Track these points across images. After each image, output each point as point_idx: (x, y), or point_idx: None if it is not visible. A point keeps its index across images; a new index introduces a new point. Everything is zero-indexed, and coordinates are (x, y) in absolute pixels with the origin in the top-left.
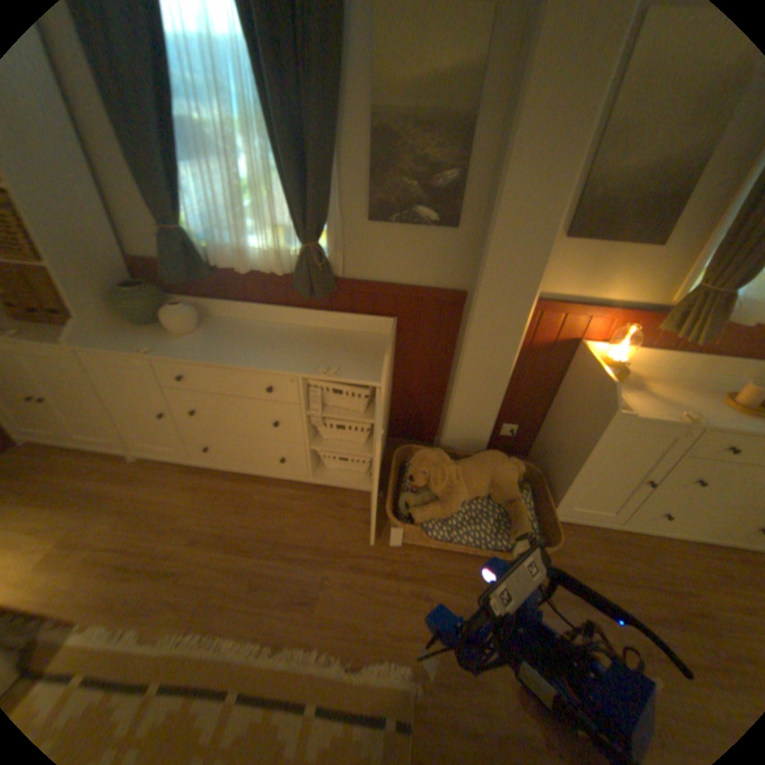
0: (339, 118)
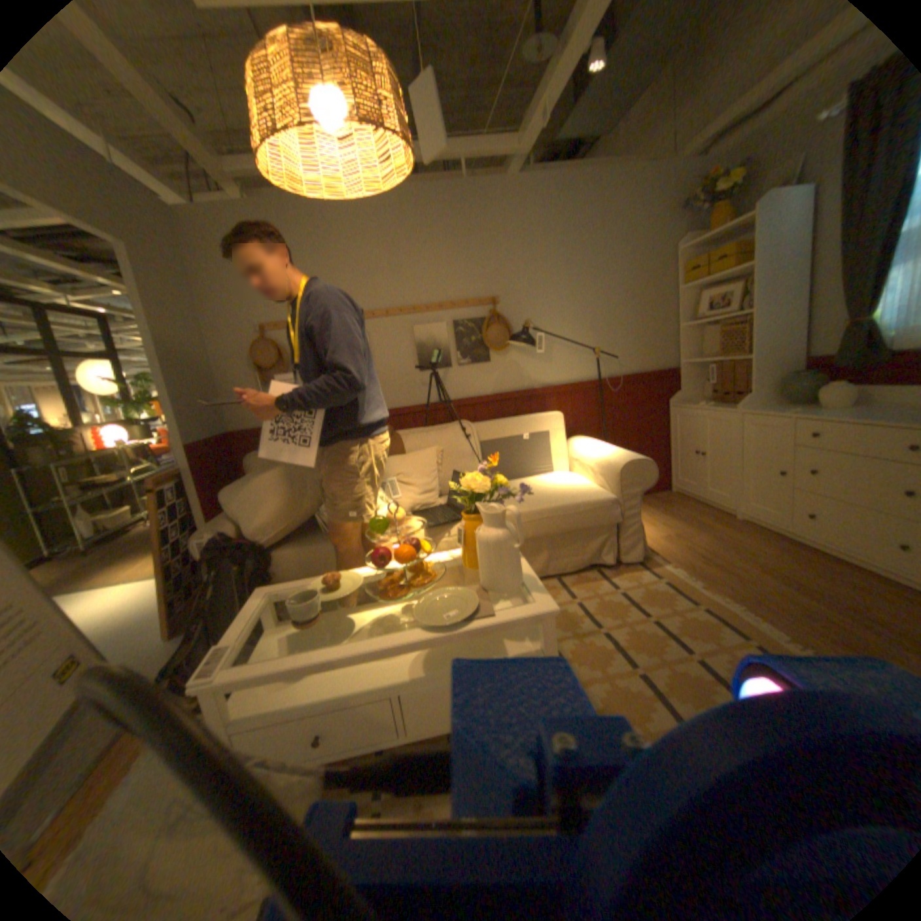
0: None
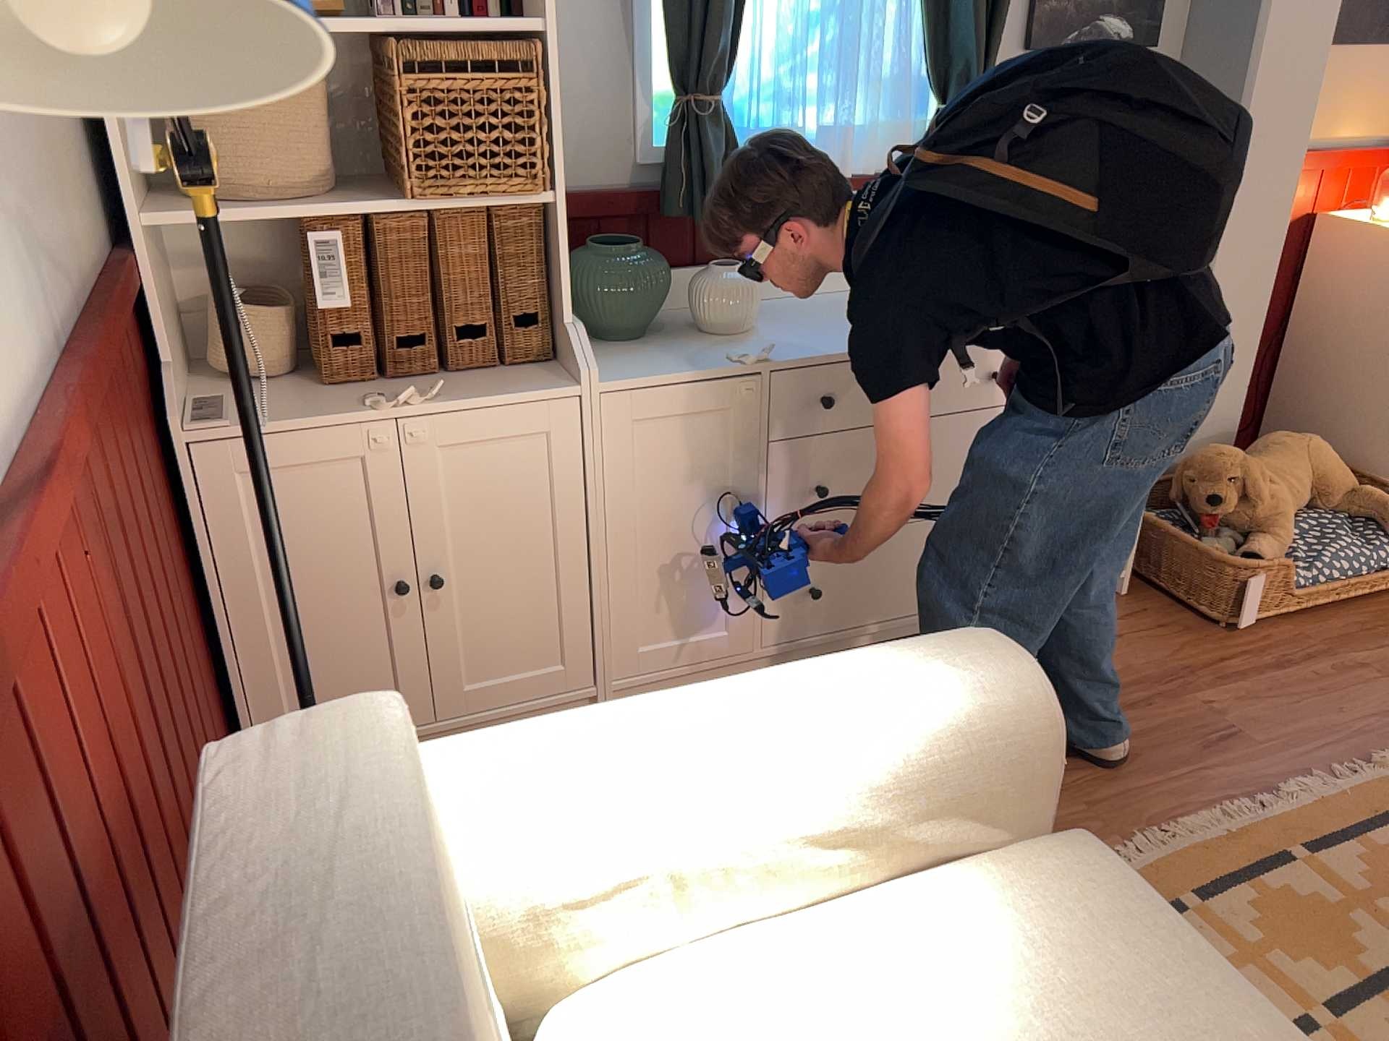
0: None
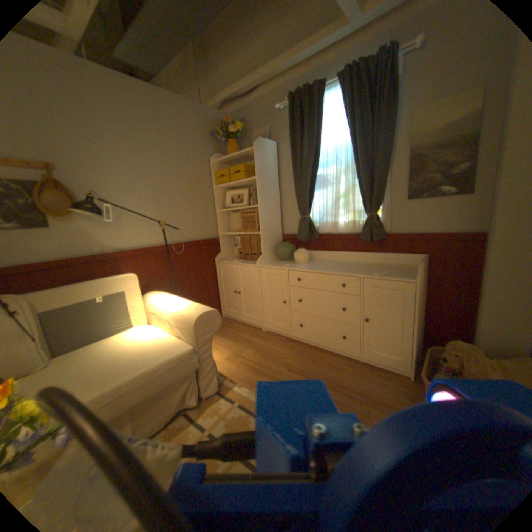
0: (391, 156)
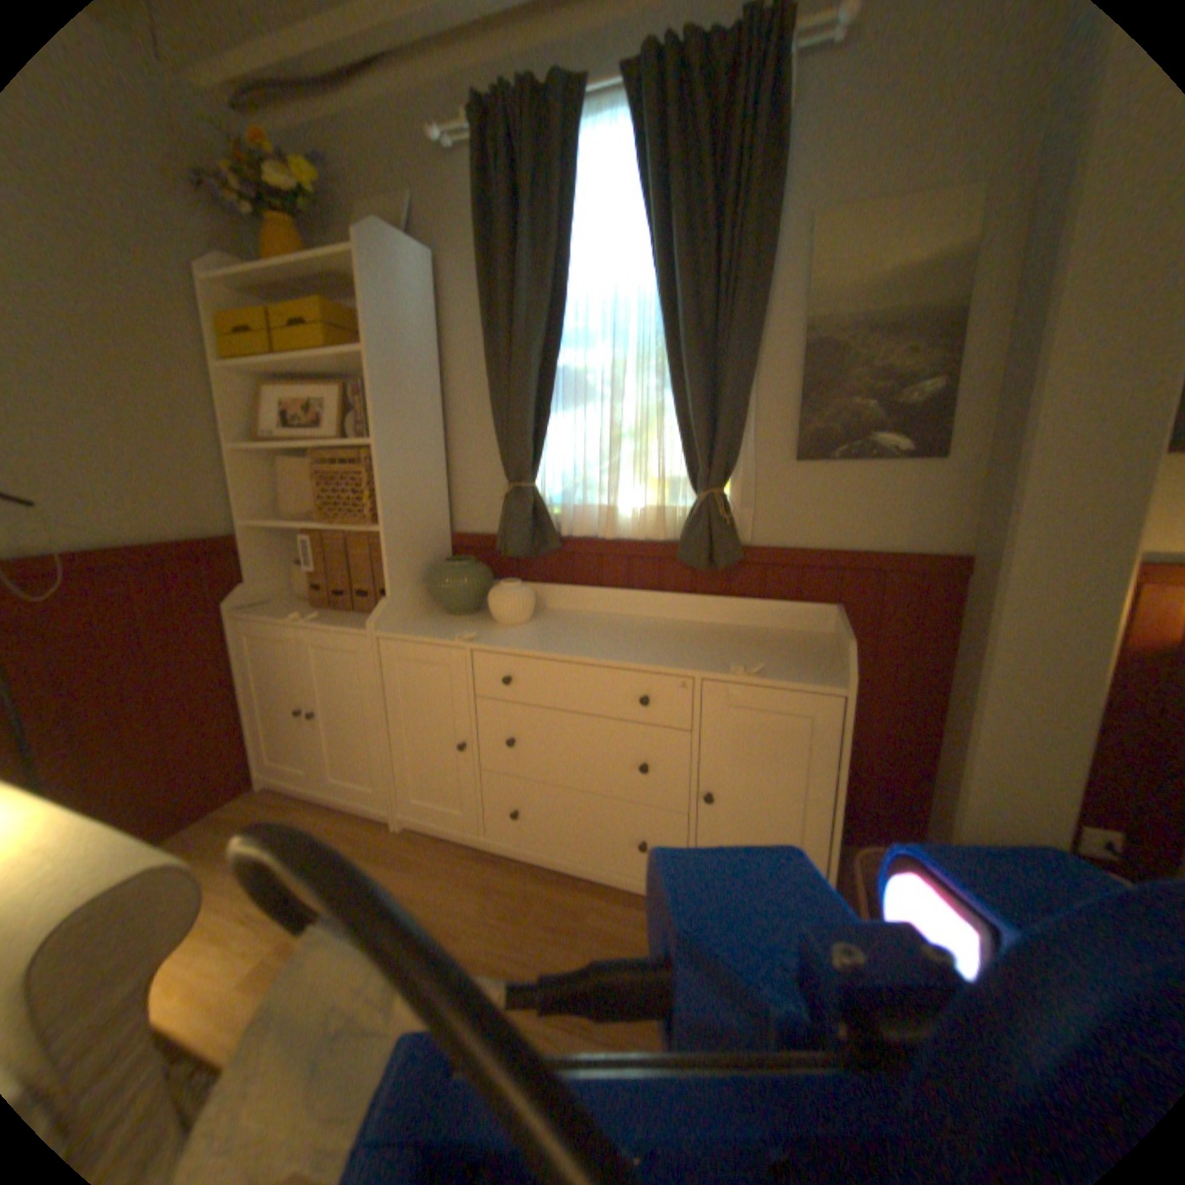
0: (760, 338)
